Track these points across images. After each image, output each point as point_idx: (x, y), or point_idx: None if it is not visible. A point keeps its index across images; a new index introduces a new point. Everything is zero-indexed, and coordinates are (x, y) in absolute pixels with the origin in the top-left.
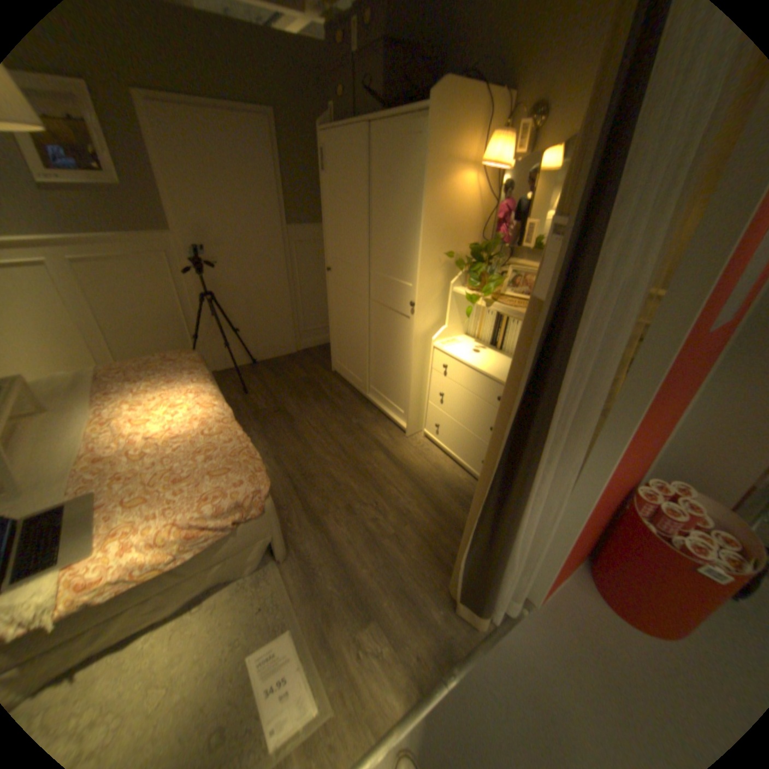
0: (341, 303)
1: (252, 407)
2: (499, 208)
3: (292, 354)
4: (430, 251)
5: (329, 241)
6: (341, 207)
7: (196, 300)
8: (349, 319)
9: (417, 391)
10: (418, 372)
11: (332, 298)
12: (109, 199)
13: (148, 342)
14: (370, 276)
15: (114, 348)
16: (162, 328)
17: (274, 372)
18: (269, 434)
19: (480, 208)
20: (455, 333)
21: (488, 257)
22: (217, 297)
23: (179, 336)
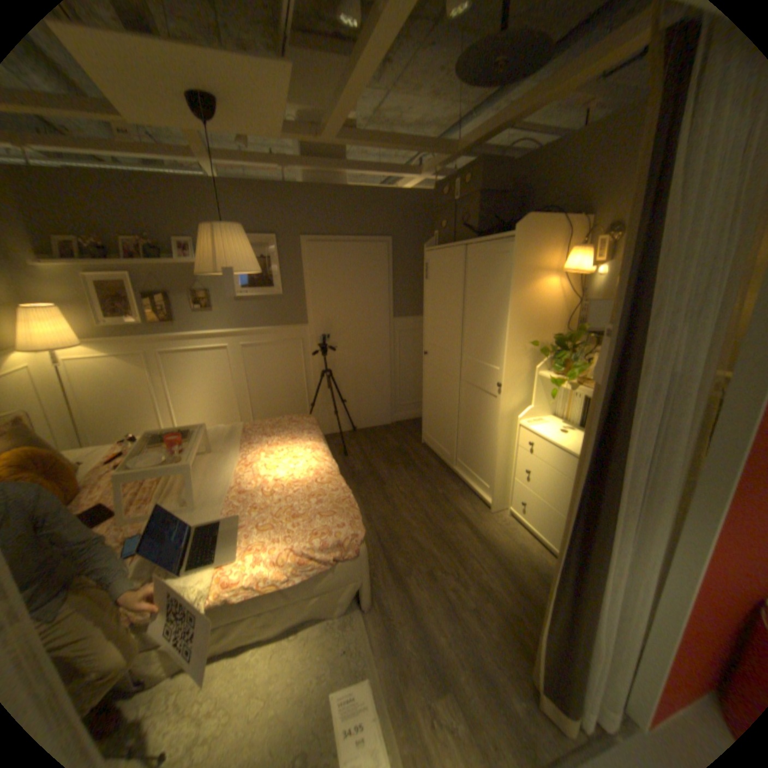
0: (434, 382)
1: (349, 468)
2: (582, 304)
3: (386, 424)
4: (516, 340)
5: (427, 331)
6: (439, 305)
7: (317, 375)
8: (440, 396)
9: (503, 467)
10: (505, 448)
11: (426, 377)
12: (273, 305)
13: (278, 407)
14: (461, 360)
15: (254, 410)
16: (289, 396)
17: (370, 439)
18: (363, 494)
19: (564, 304)
20: (543, 413)
21: (573, 345)
22: (333, 374)
23: (300, 404)
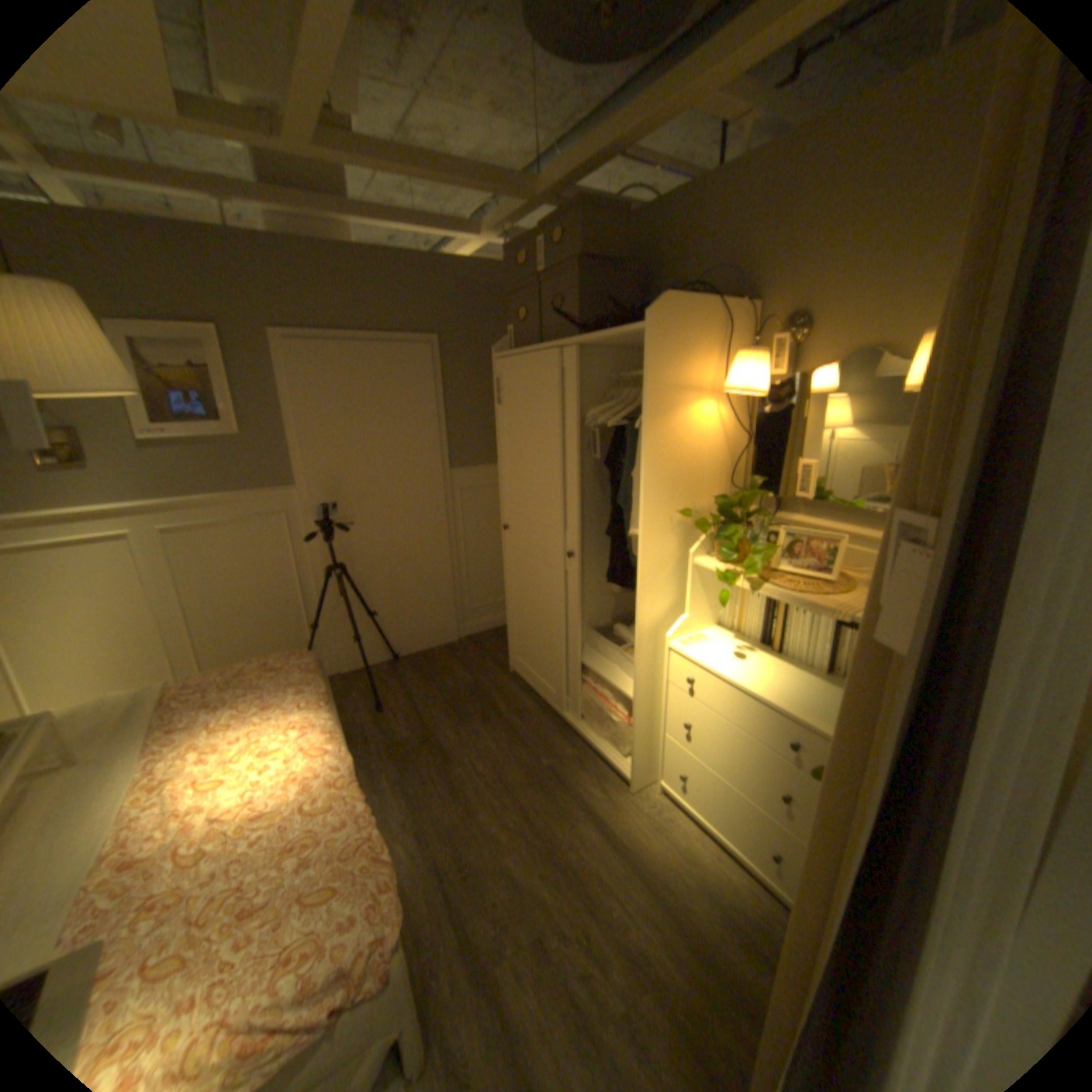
0: (524, 574)
1: (386, 736)
2: (752, 445)
3: (451, 643)
4: (655, 509)
5: (507, 491)
6: (524, 448)
7: (320, 574)
8: (534, 598)
9: (645, 717)
10: (647, 687)
11: (511, 567)
12: (221, 454)
13: (248, 636)
14: (565, 540)
15: (200, 648)
16: (269, 615)
17: (424, 675)
18: (410, 788)
19: (724, 446)
20: (702, 625)
21: (746, 515)
22: (350, 570)
23: (292, 626)
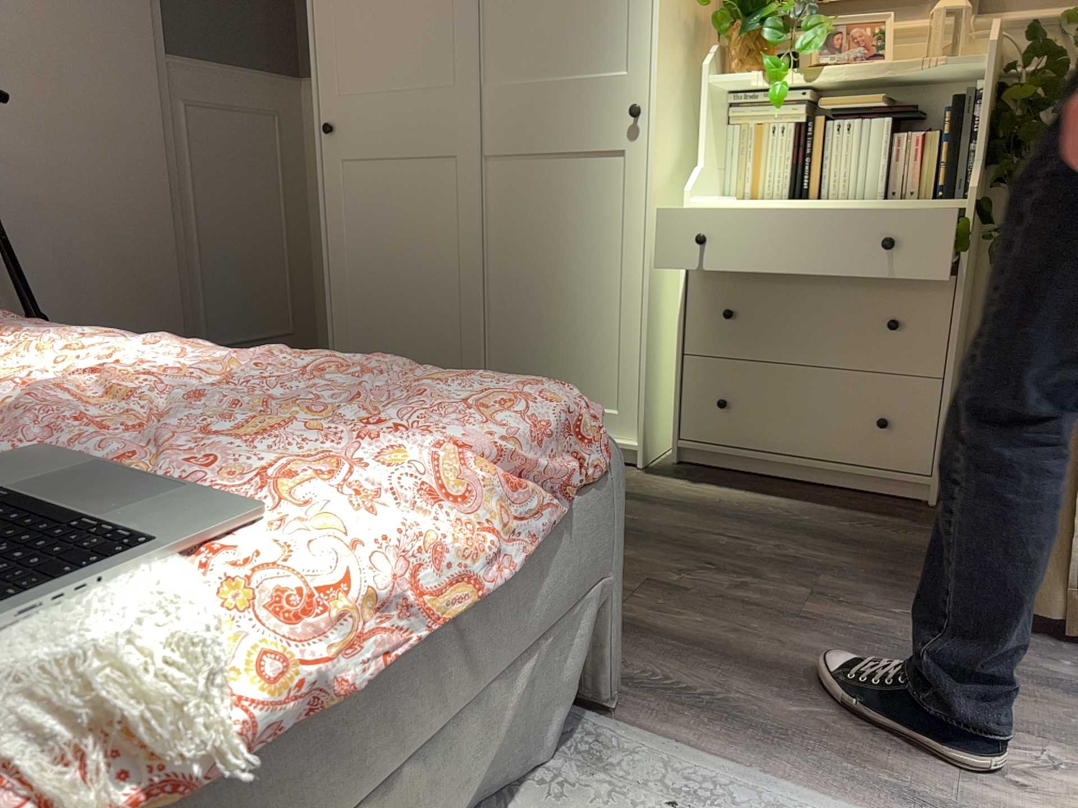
0: (375, 205)
1: None
2: None
3: None
4: None
5: (331, 58)
6: None
7: None
8: (405, 238)
9: (655, 337)
10: (657, 283)
11: (339, 205)
12: None
13: None
14: (482, 100)
15: None
16: None
17: None
18: None
19: None
20: (712, 190)
21: None
22: None
23: None
